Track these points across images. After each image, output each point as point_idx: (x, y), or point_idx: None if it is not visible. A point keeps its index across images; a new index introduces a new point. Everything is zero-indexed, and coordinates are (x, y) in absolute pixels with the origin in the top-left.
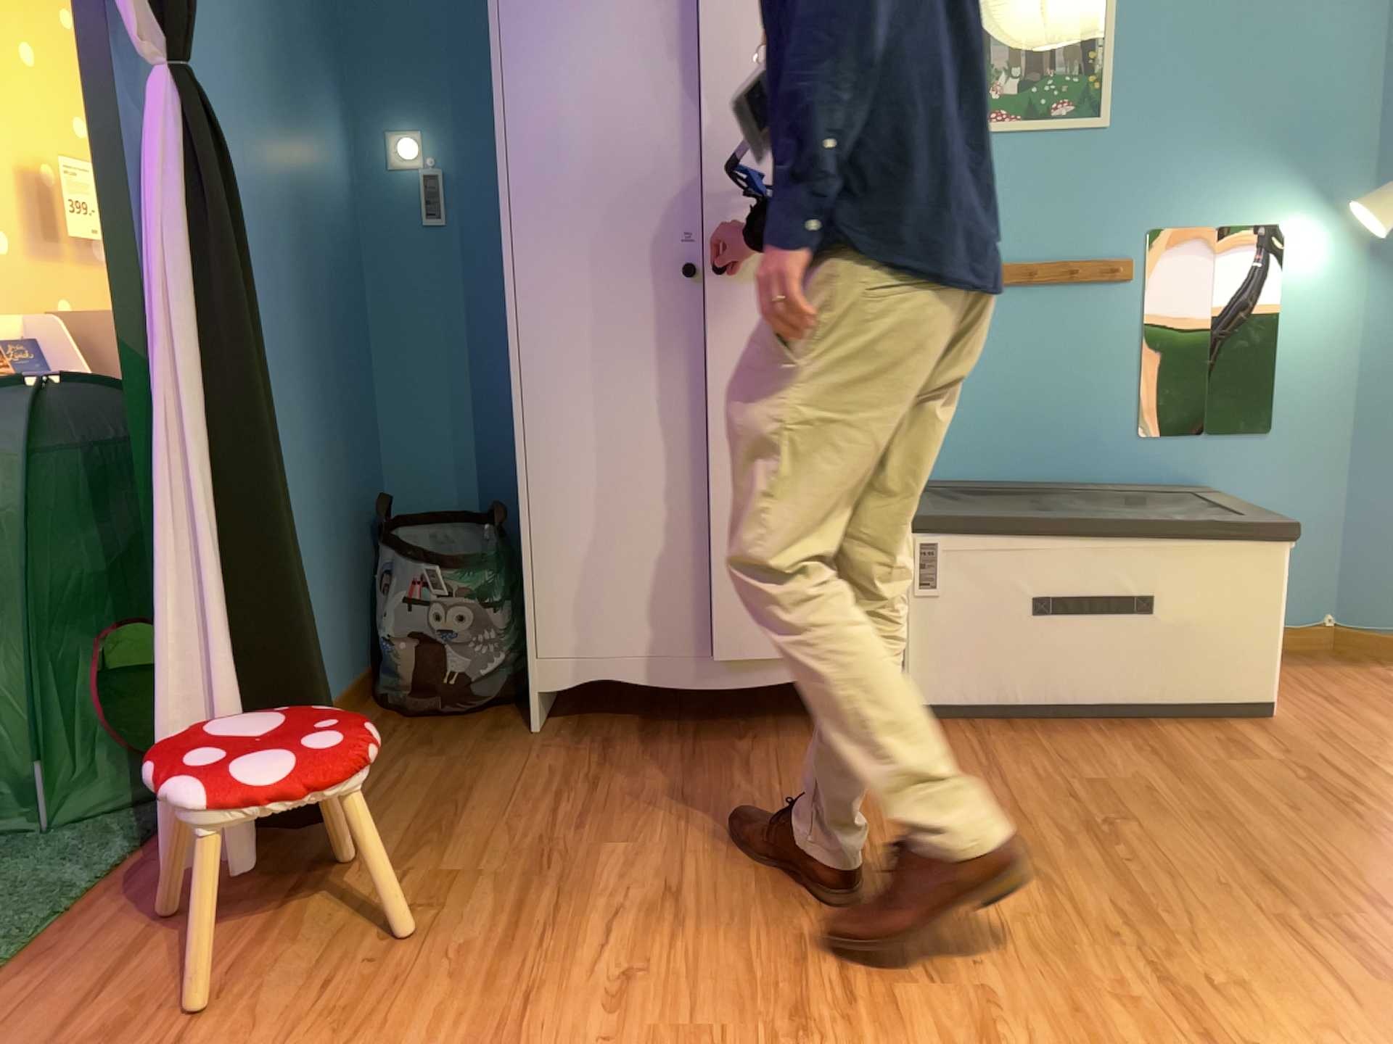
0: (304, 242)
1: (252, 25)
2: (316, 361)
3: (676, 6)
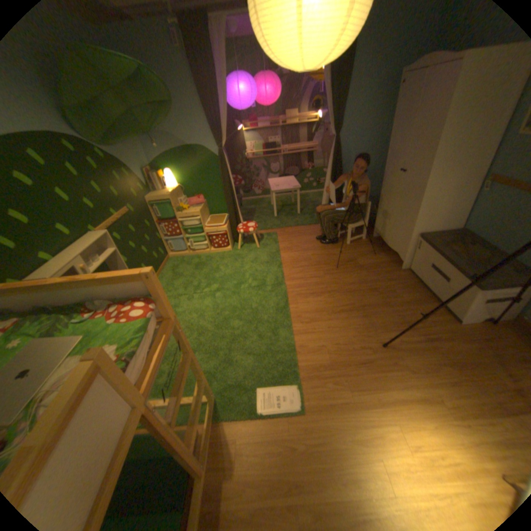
0: (381, 148)
1: (375, 113)
2: (378, 168)
3: (413, 115)
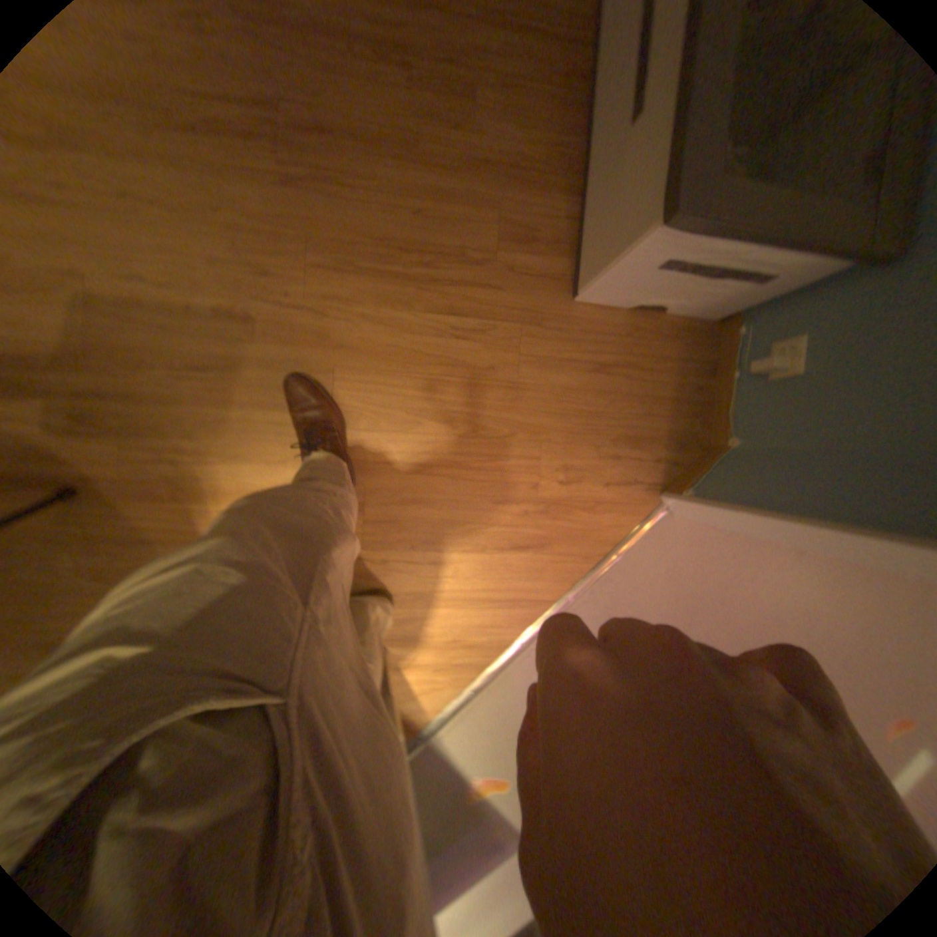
0: None
1: None
2: None
3: None
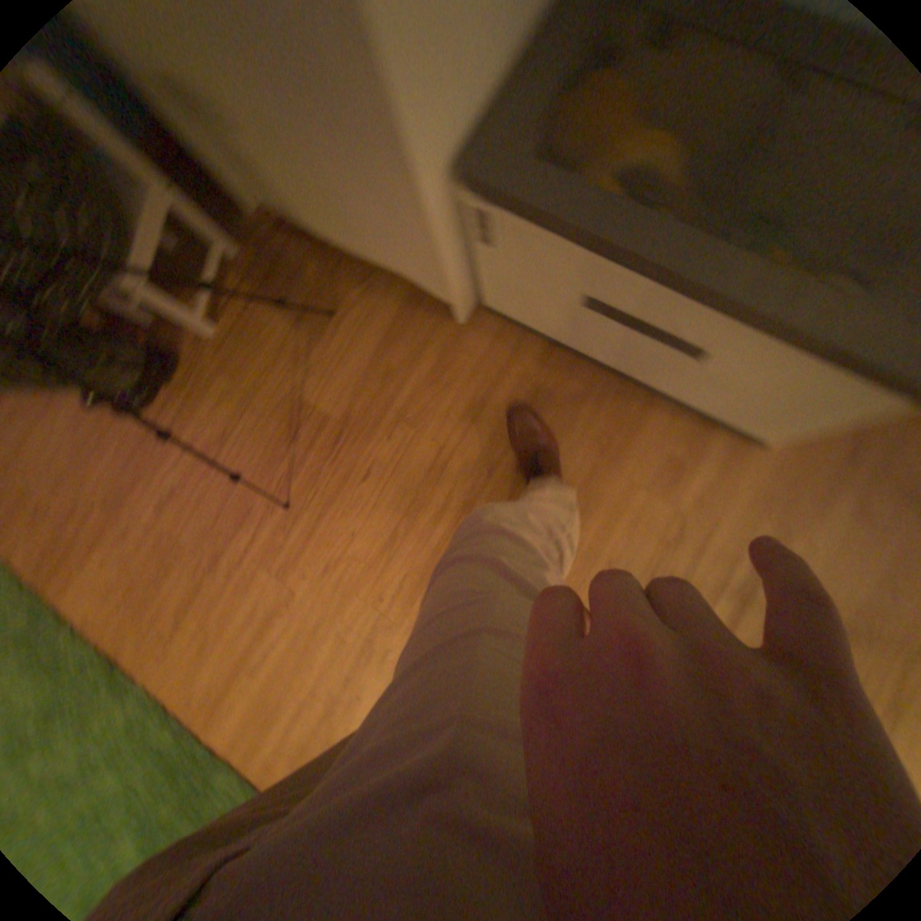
0: None
1: None
2: None
3: None
